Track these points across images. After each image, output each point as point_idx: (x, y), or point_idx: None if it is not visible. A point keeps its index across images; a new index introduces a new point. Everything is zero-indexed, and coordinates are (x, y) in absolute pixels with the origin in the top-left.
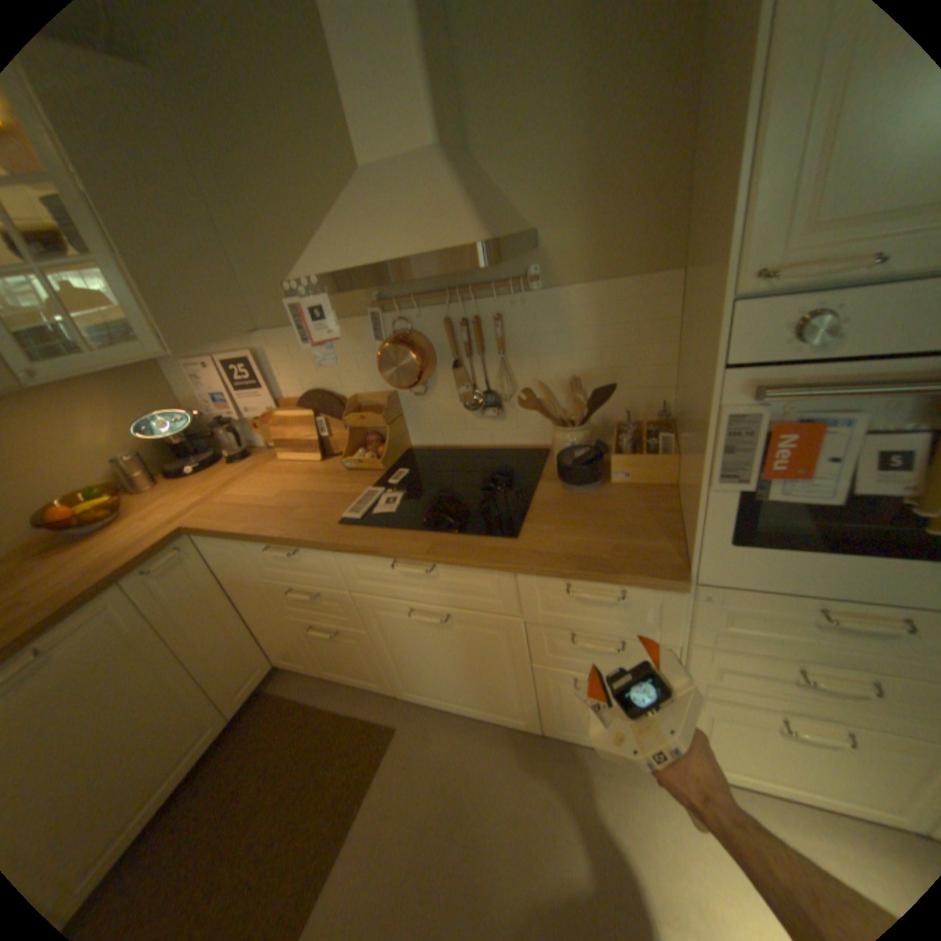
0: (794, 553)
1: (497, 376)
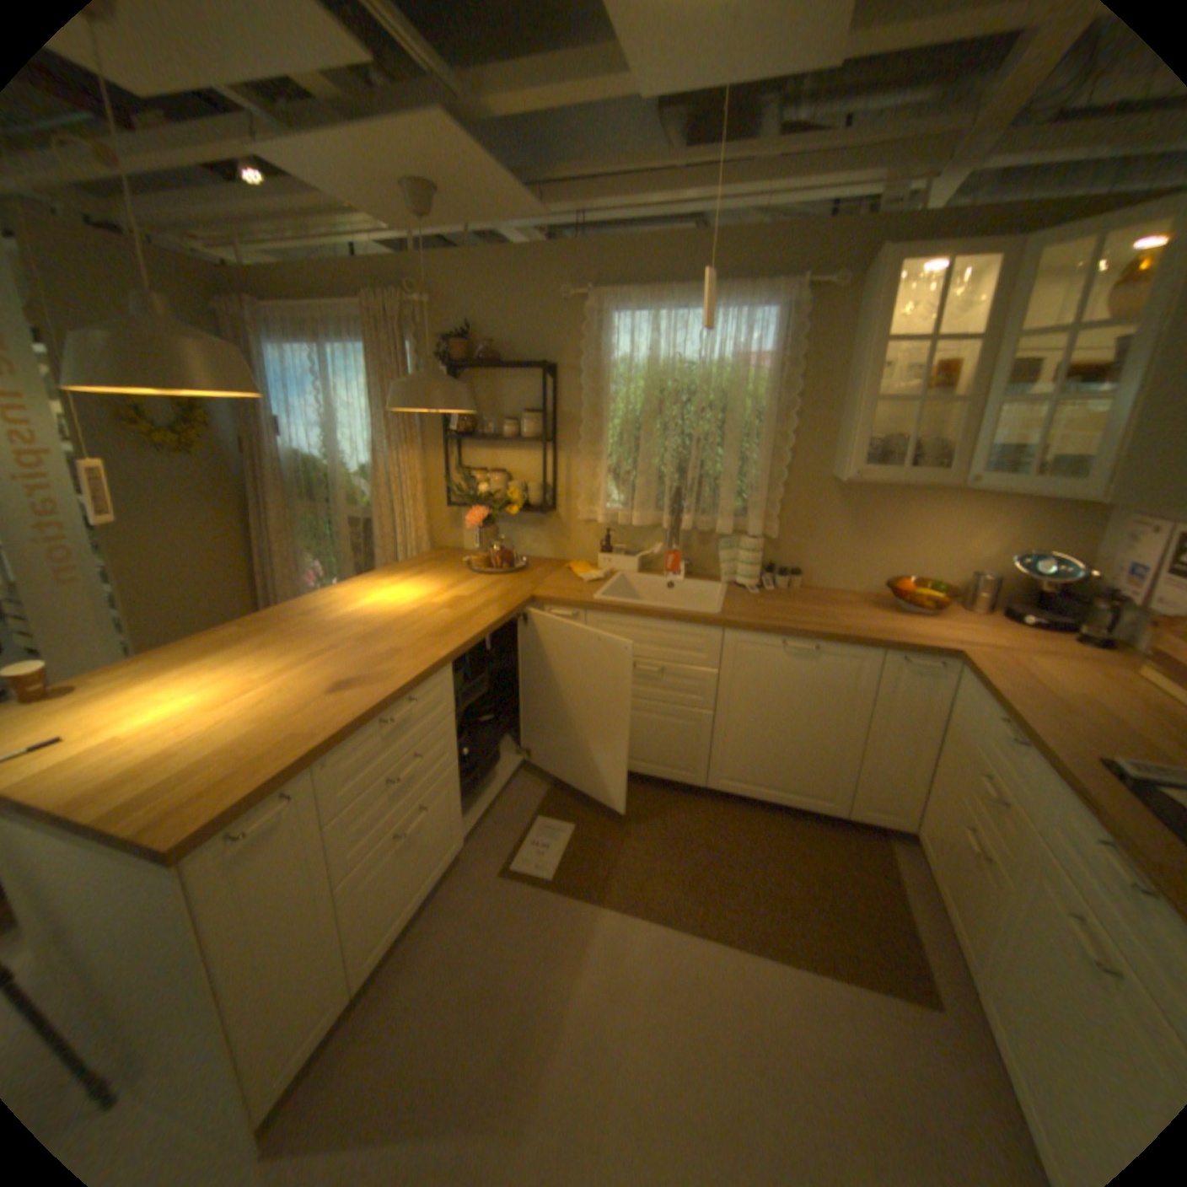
0: None
1: None
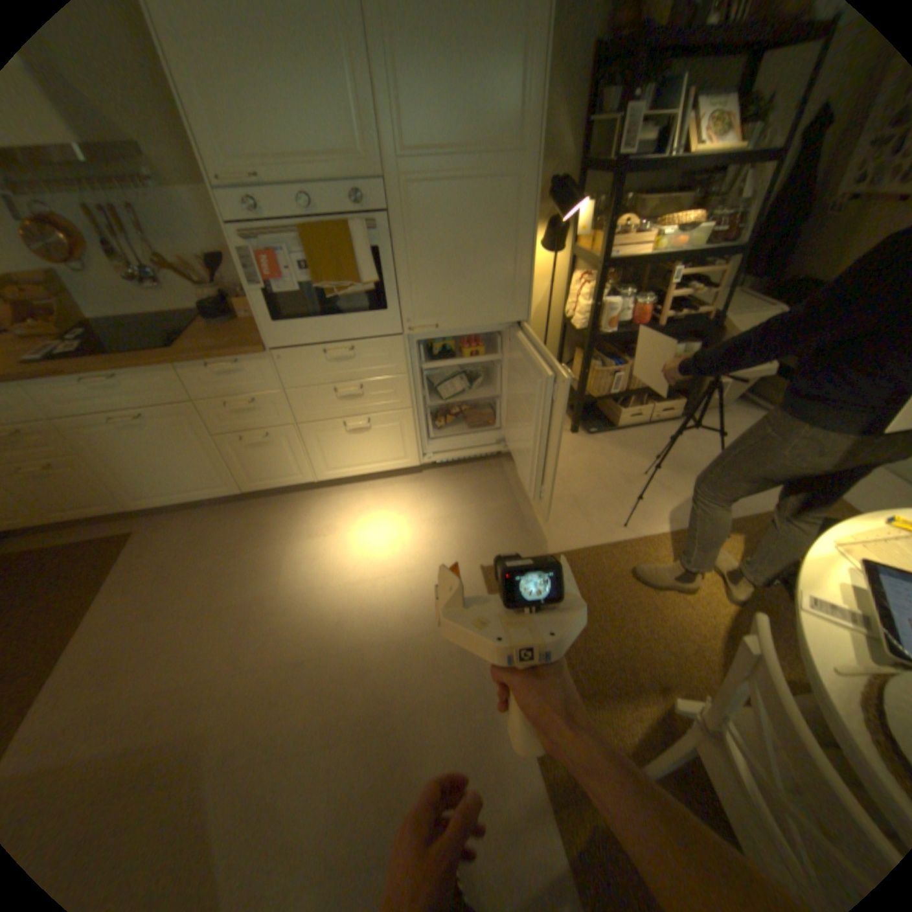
0: (296, 322)
1: (142, 255)
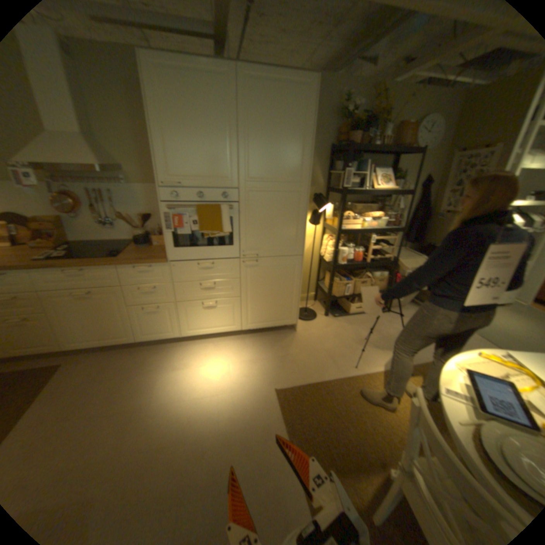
0: (185, 248)
1: (107, 211)
